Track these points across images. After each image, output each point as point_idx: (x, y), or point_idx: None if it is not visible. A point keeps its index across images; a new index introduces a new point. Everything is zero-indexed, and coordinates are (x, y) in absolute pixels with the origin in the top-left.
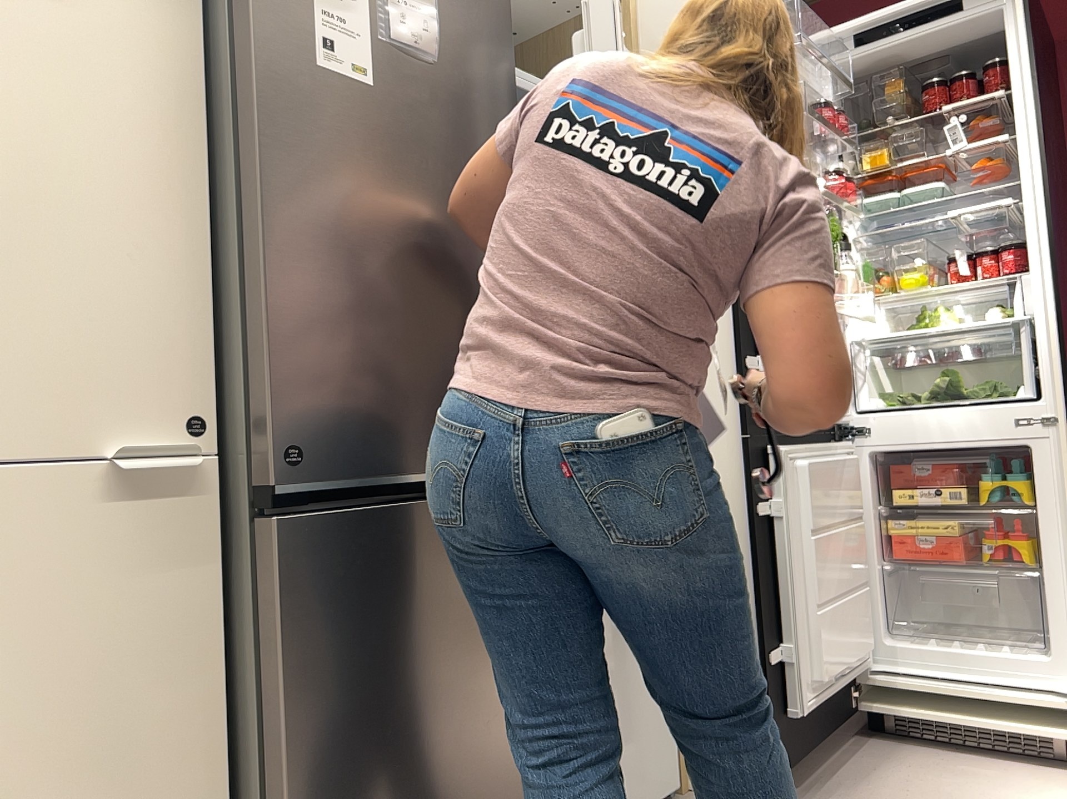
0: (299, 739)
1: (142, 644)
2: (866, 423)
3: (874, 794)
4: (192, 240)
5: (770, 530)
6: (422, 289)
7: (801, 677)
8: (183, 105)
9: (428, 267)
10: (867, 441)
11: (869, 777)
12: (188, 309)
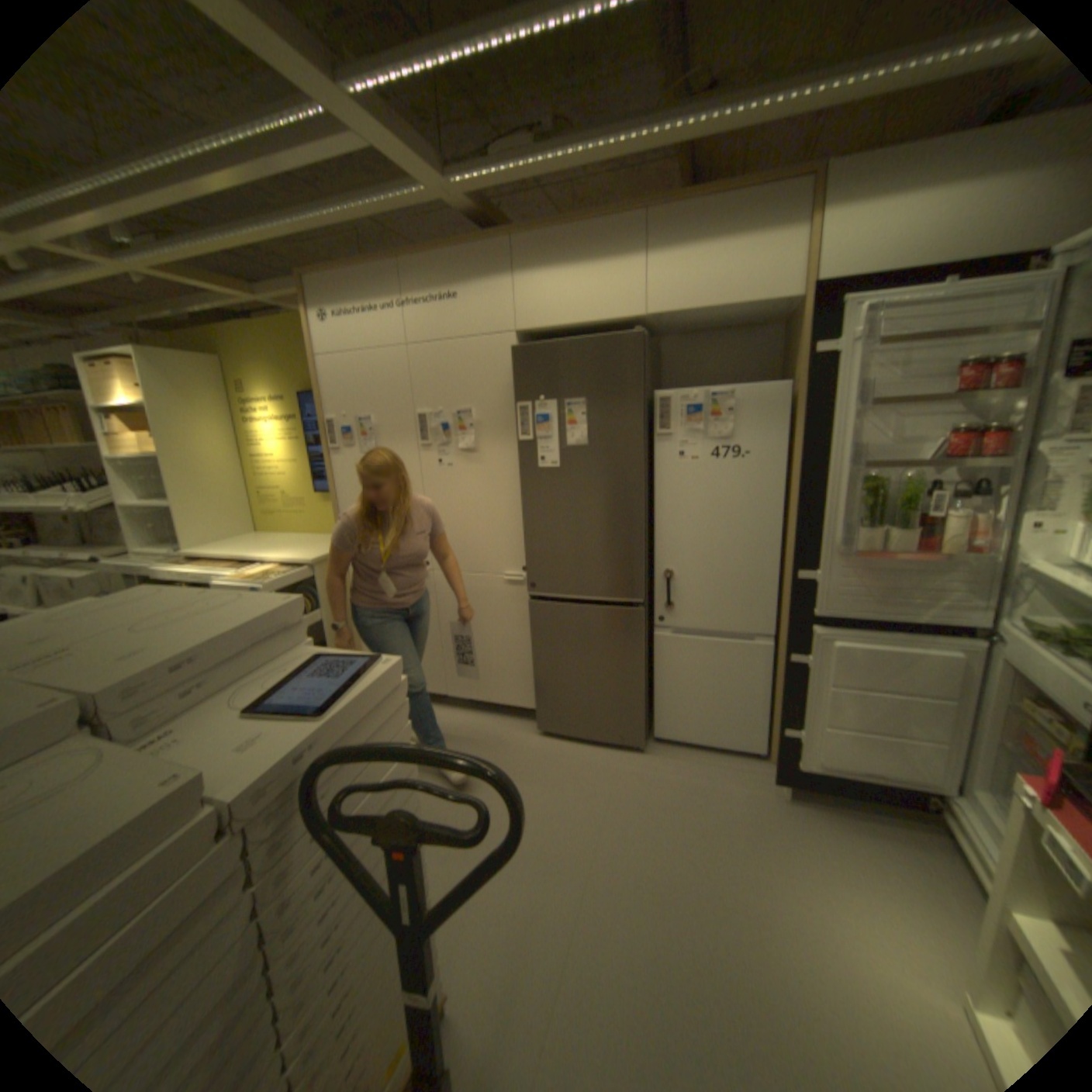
0: (537, 654)
1: (515, 617)
2: (1006, 635)
3: (847, 841)
4: (523, 519)
5: (806, 672)
6: (580, 535)
7: (806, 753)
8: (519, 480)
9: (583, 527)
10: (1004, 649)
11: (871, 838)
12: (523, 538)
